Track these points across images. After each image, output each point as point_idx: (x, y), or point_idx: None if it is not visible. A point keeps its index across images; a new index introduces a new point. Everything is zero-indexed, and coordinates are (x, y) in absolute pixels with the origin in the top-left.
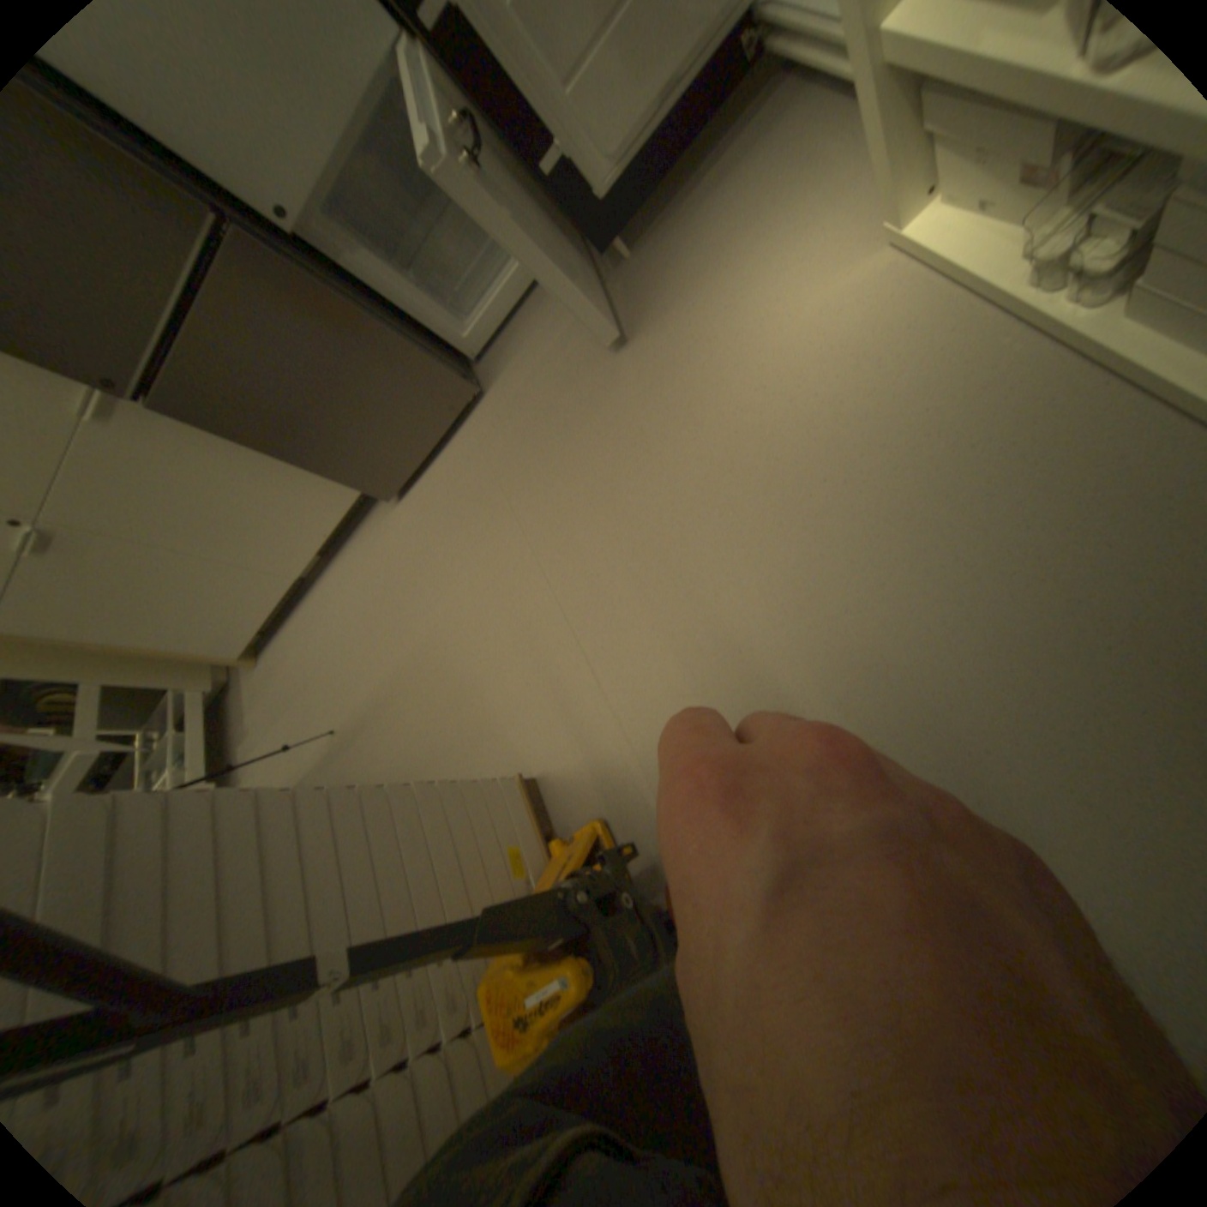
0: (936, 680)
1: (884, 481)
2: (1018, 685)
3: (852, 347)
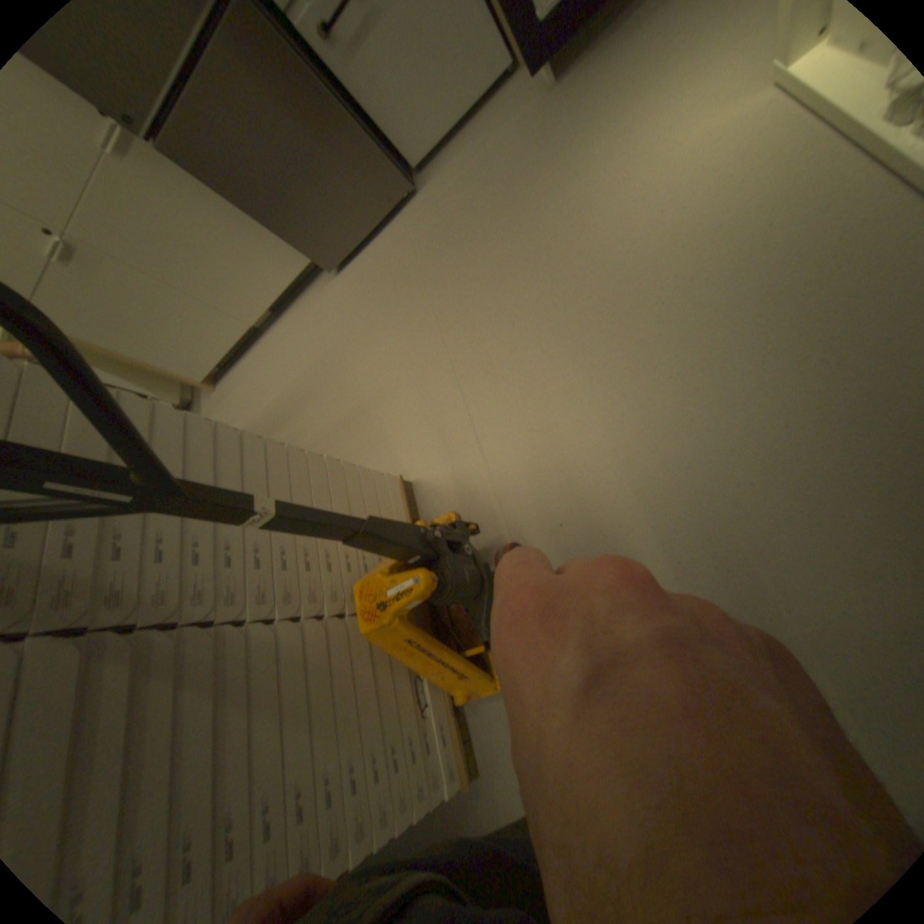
0: (727, 430)
1: (722, 279)
2: (789, 438)
3: (722, 170)
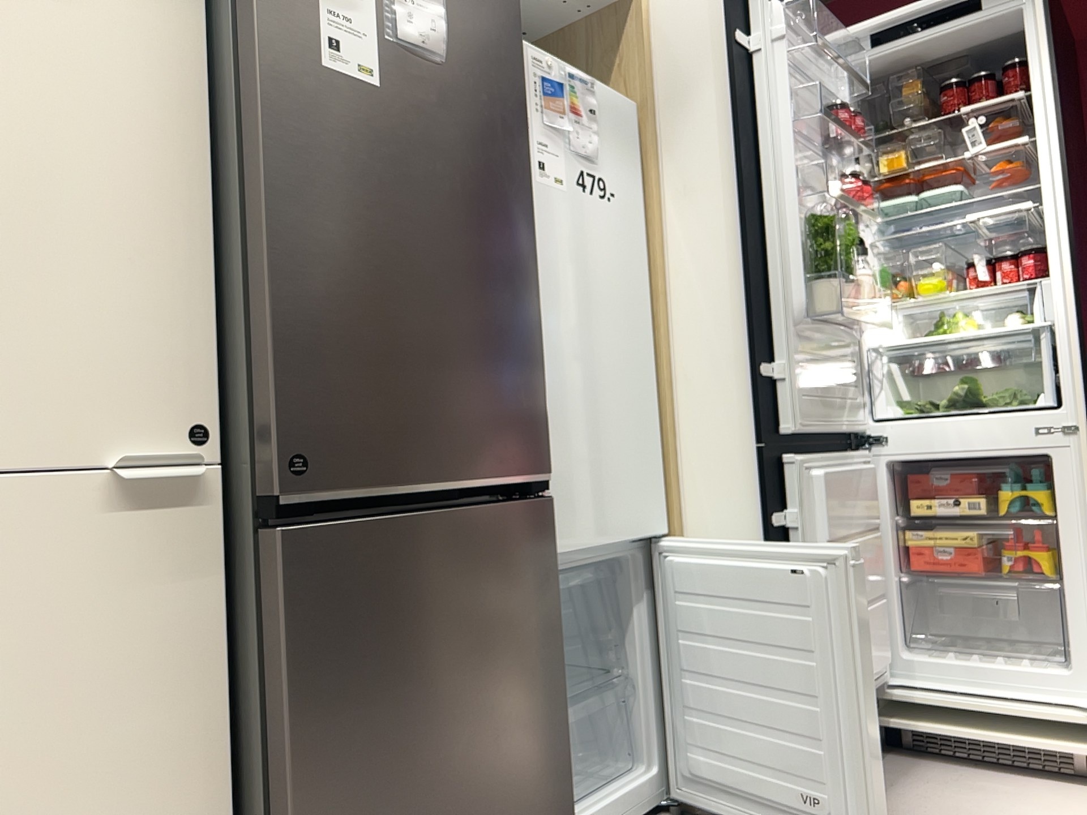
0: None
1: None
2: None
3: None
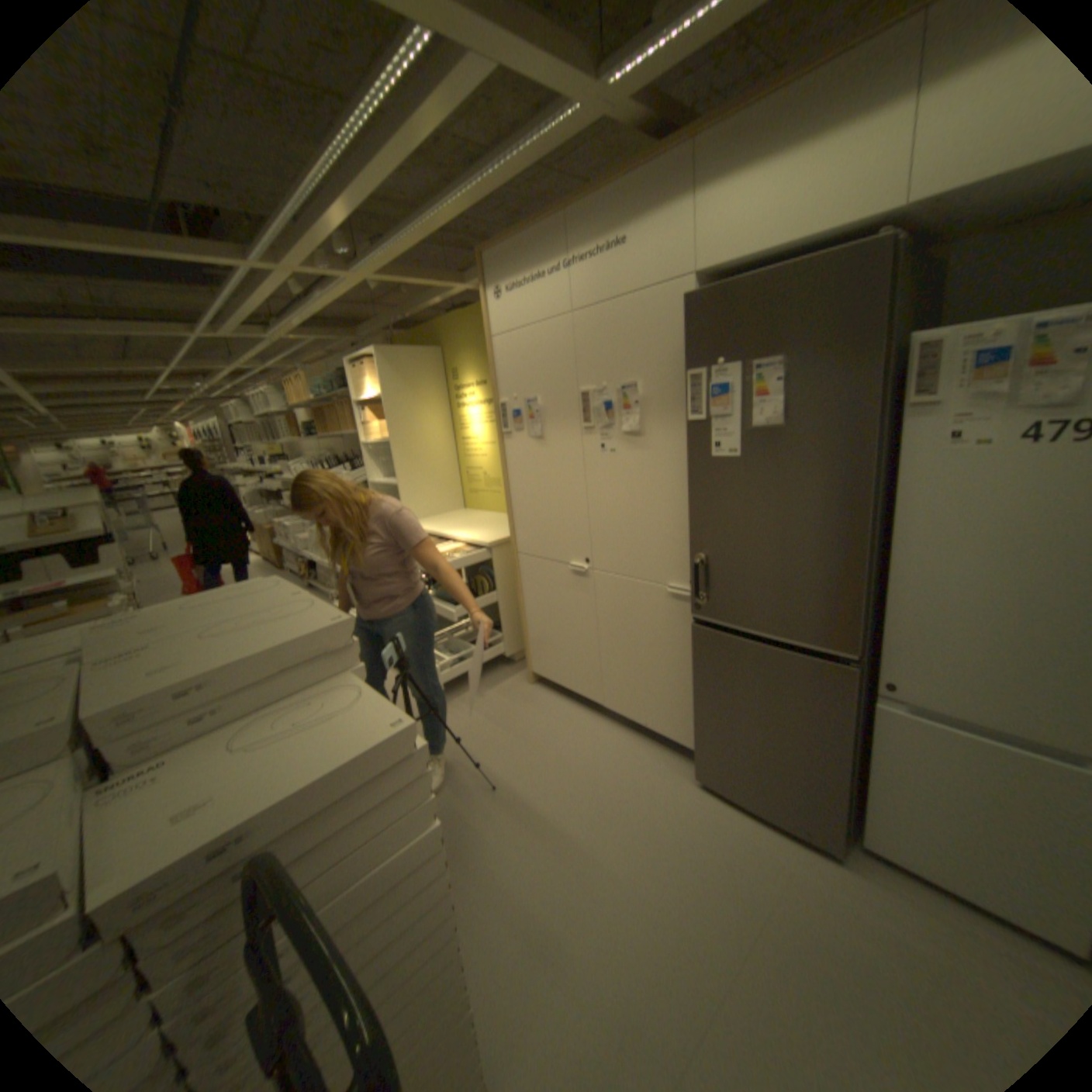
0: None
1: None
2: None
3: None
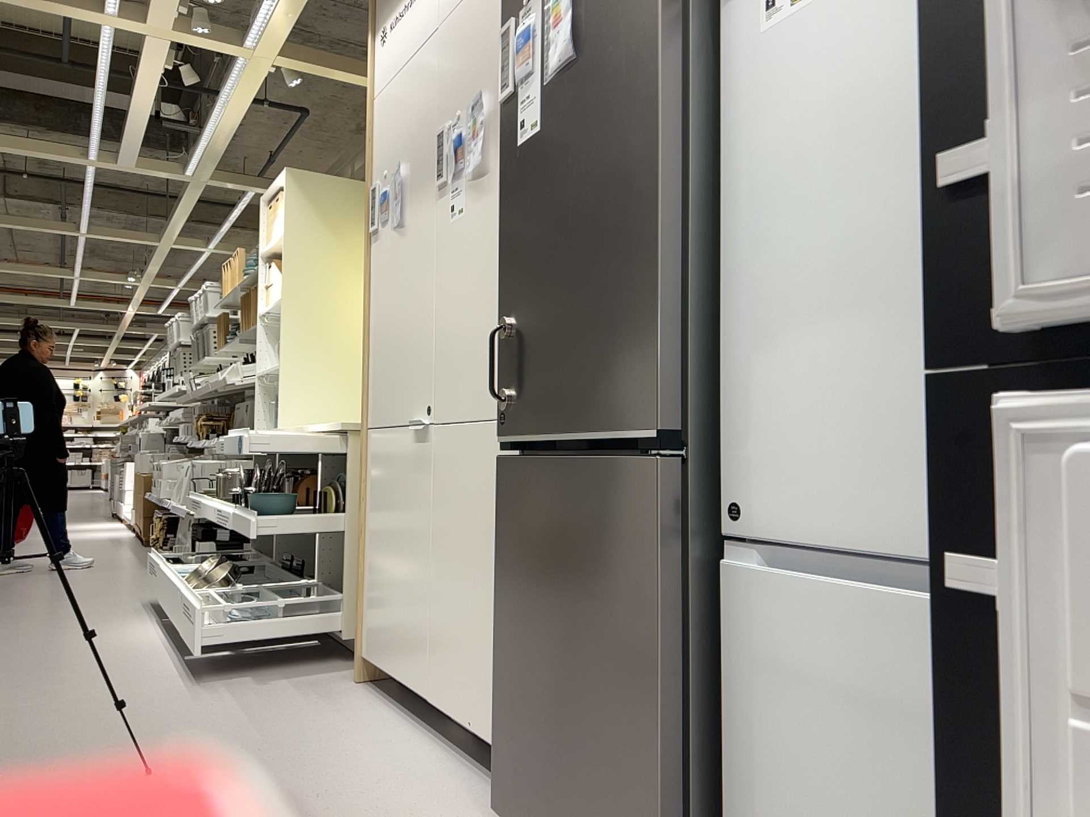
0: None
1: None
2: None
3: None
